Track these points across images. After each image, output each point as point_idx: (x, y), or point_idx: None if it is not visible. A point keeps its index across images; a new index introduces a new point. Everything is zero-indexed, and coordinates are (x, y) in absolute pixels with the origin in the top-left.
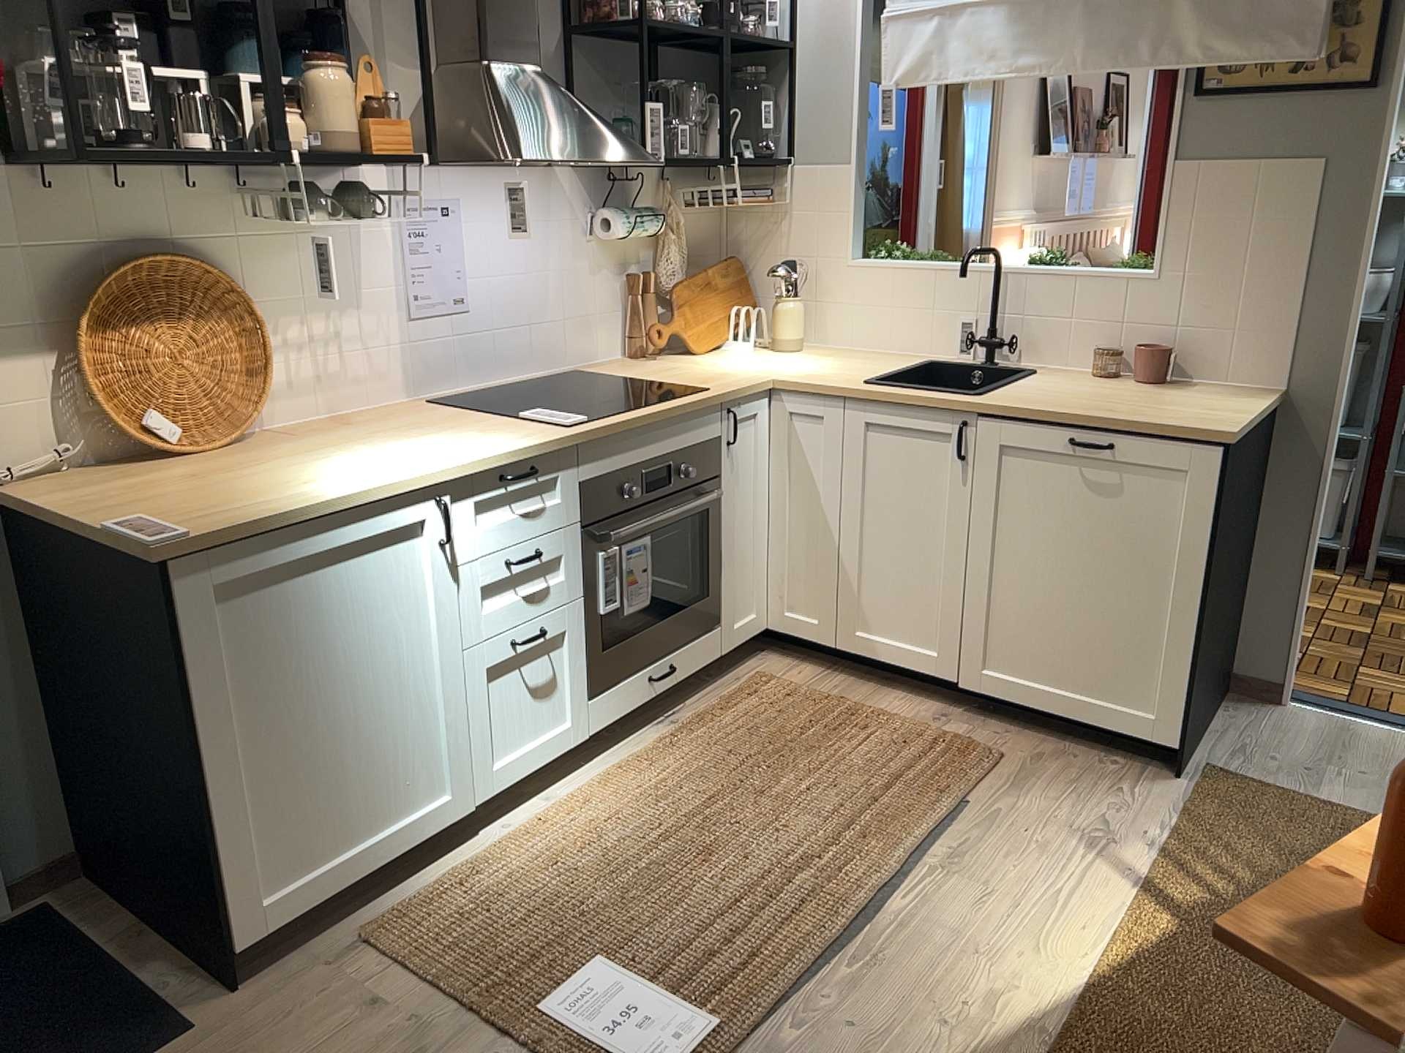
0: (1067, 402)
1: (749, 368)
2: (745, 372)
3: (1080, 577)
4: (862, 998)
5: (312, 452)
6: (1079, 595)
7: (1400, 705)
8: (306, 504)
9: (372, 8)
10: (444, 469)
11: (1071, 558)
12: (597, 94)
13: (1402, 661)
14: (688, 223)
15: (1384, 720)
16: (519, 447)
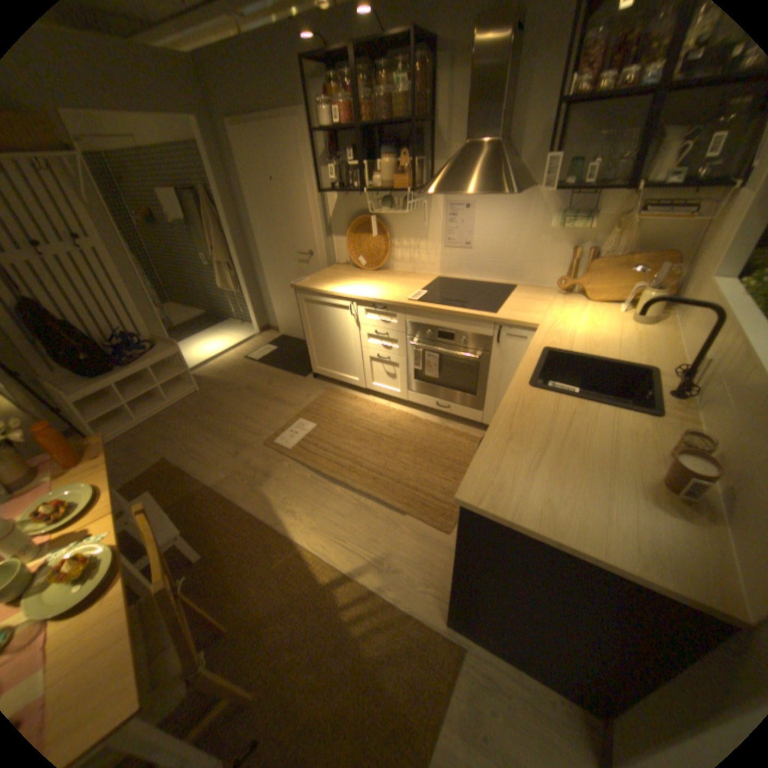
0: (535, 422)
1: (563, 317)
2: (549, 317)
3: None
4: (297, 479)
5: (370, 279)
6: None
7: None
8: (319, 289)
9: (447, 119)
10: (352, 295)
11: None
12: (586, 139)
13: None
14: (656, 222)
15: None
16: (379, 298)
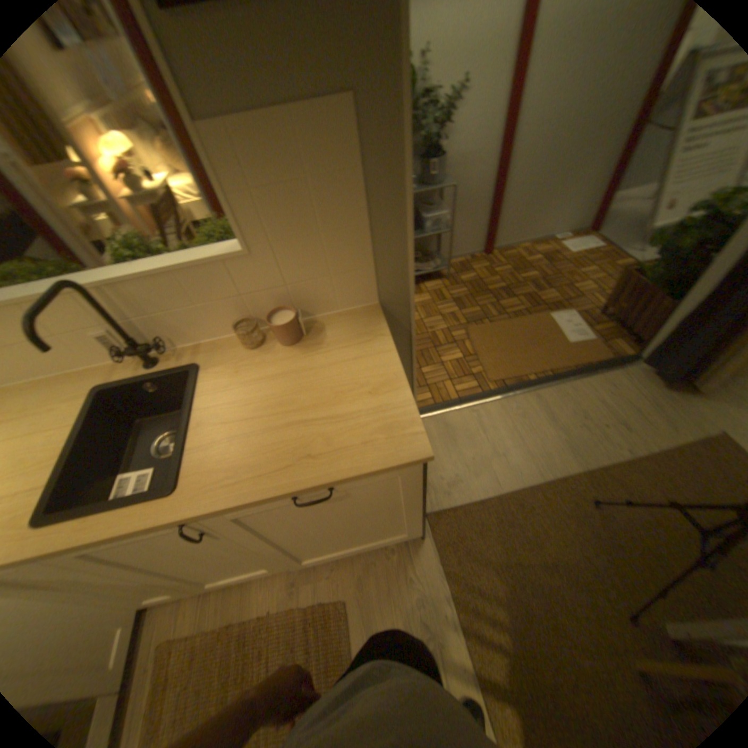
0: (257, 451)
1: None
2: None
3: (337, 529)
4: None
5: None
6: (340, 532)
7: (450, 393)
8: None
9: None
10: None
11: (326, 527)
12: None
13: (426, 353)
14: None
15: (451, 408)
16: None
